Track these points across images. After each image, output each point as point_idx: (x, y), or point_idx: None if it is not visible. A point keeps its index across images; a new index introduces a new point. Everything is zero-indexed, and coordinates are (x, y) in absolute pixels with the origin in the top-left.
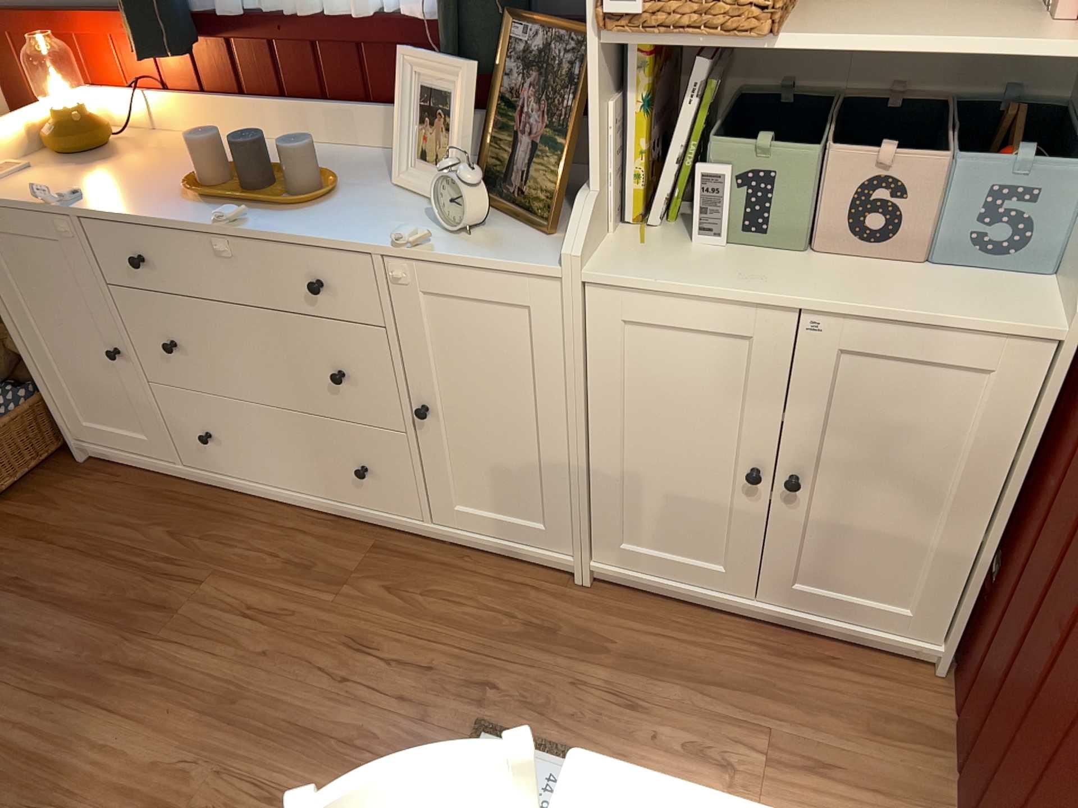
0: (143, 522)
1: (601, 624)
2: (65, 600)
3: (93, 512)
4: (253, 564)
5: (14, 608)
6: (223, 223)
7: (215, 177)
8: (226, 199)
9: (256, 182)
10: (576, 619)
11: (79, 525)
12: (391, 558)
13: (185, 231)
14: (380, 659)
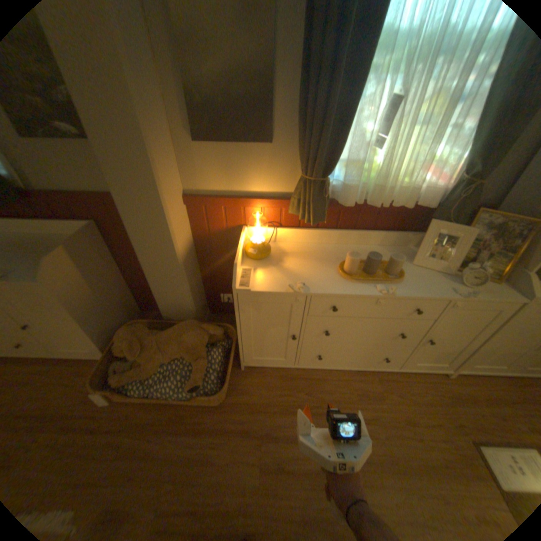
0: (289, 394)
1: (469, 393)
2: (293, 442)
3: (265, 394)
4: (347, 402)
5: (275, 454)
6: (387, 294)
7: (354, 269)
8: (368, 279)
9: (374, 270)
10: (461, 393)
11: (265, 403)
12: (389, 385)
13: (361, 296)
14: (424, 430)
